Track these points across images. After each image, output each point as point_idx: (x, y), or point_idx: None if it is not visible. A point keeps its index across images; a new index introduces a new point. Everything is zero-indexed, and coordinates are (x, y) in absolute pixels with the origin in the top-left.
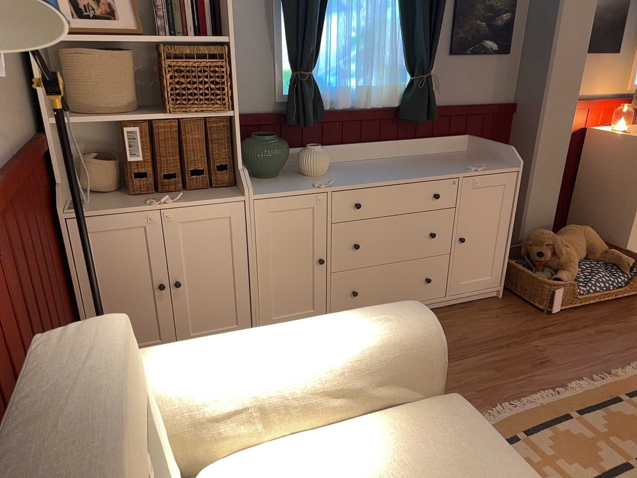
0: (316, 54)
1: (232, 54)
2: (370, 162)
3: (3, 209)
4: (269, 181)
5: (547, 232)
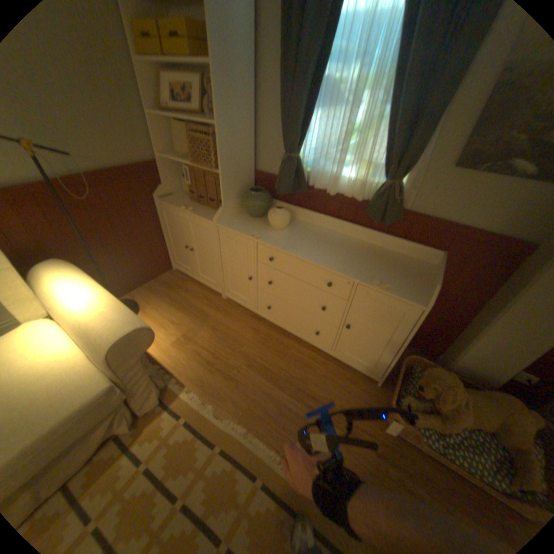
0: (302, 140)
1: (218, 132)
2: (332, 235)
3: (66, 189)
4: (248, 219)
5: (448, 380)
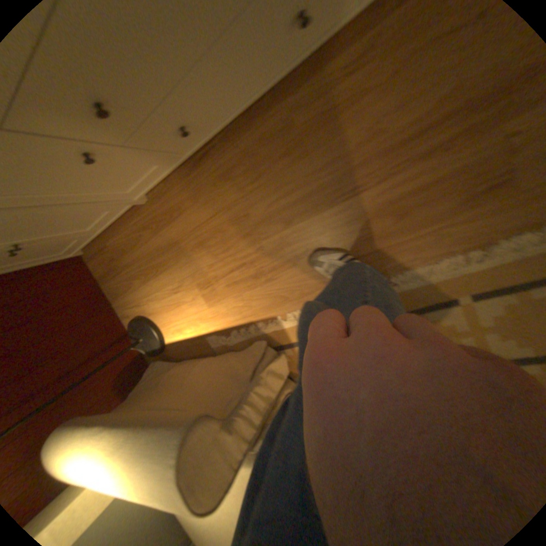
0: None
1: None
2: None
3: None
4: None
5: None
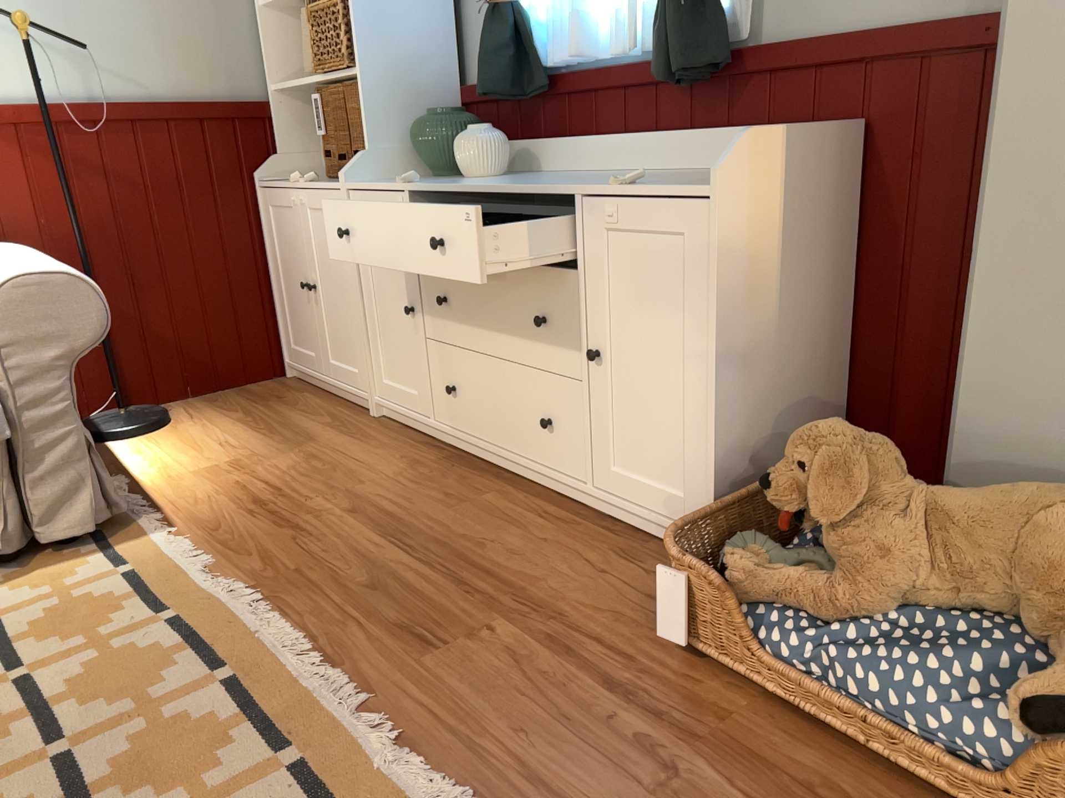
0: None
1: None
2: (601, 173)
3: (80, 133)
4: (422, 179)
5: (839, 431)
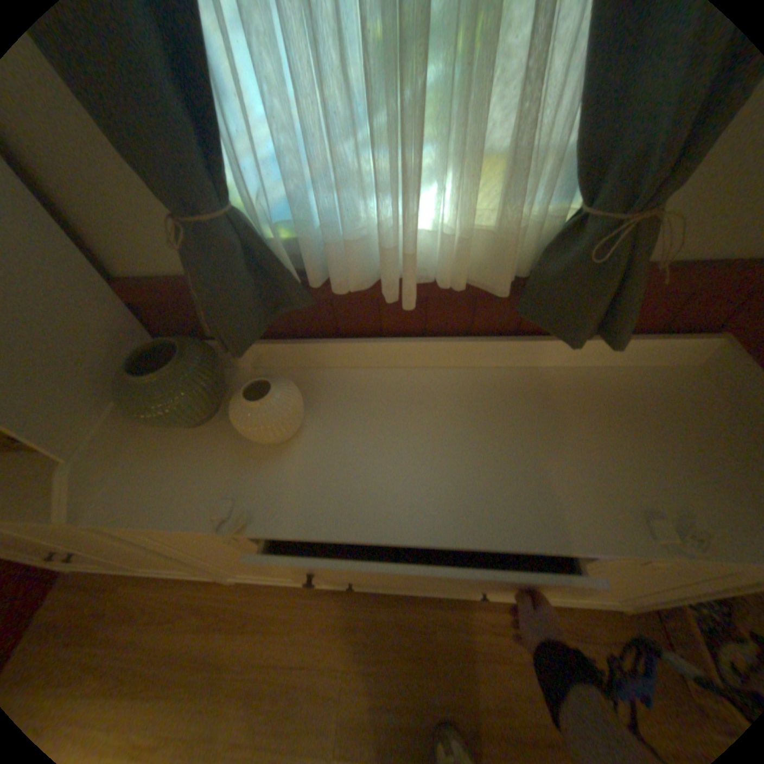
0: (210, 140)
1: None
2: (429, 384)
3: None
4: (178, 441)
5: None
